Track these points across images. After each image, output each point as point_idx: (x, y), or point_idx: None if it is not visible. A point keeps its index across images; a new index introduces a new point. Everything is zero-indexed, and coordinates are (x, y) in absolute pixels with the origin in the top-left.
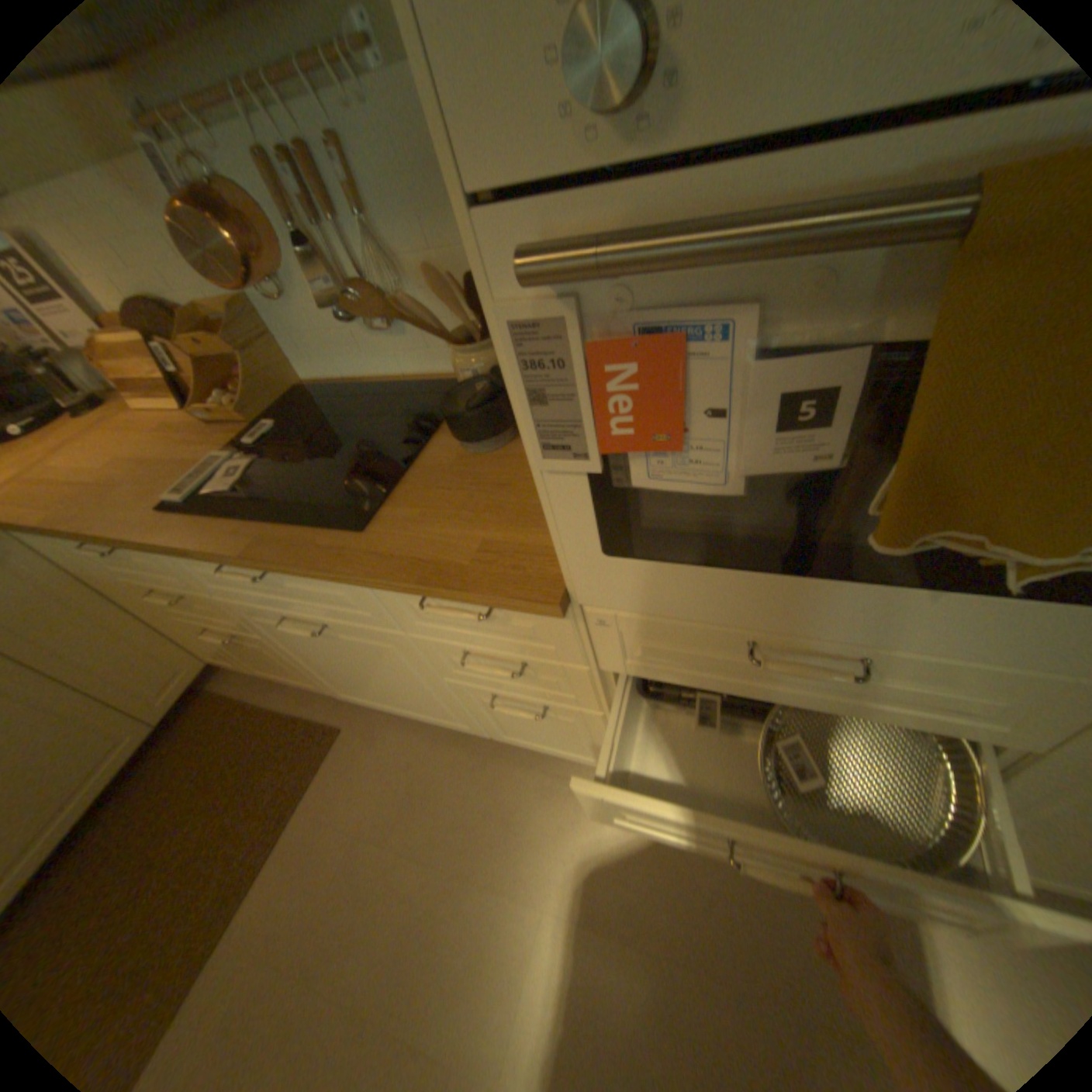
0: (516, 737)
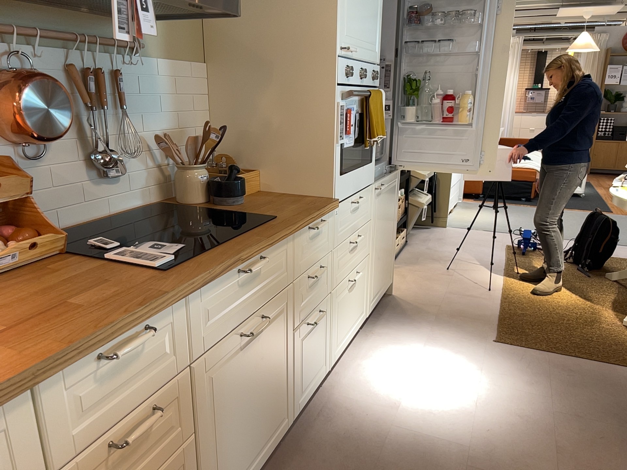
0: (302, 391)
